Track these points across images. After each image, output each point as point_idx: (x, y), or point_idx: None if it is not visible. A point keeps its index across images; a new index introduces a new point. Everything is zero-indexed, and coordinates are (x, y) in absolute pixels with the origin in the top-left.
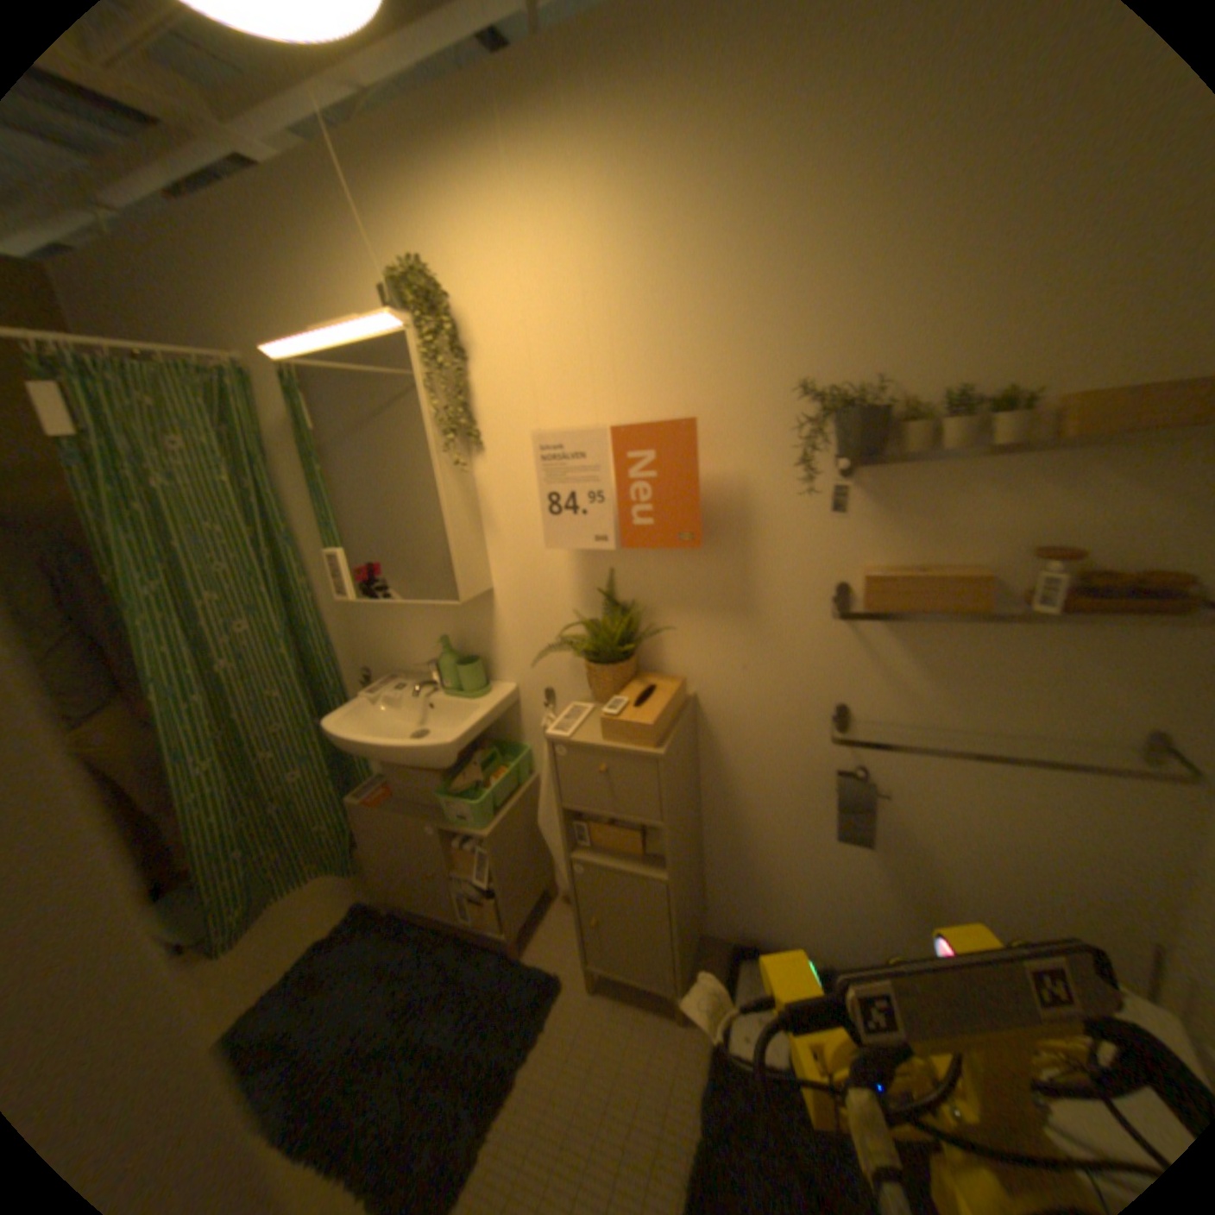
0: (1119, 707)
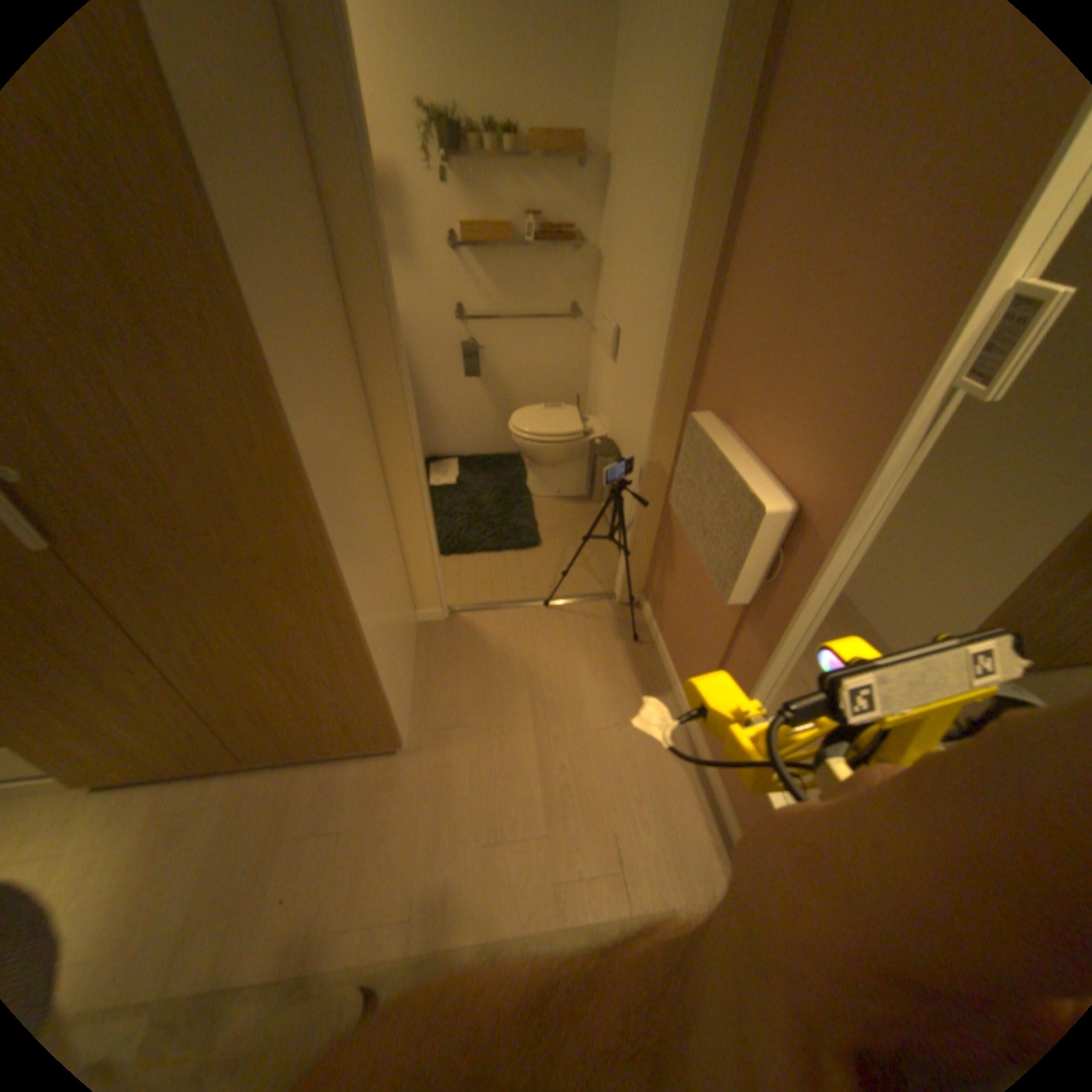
0: (565, 295)
